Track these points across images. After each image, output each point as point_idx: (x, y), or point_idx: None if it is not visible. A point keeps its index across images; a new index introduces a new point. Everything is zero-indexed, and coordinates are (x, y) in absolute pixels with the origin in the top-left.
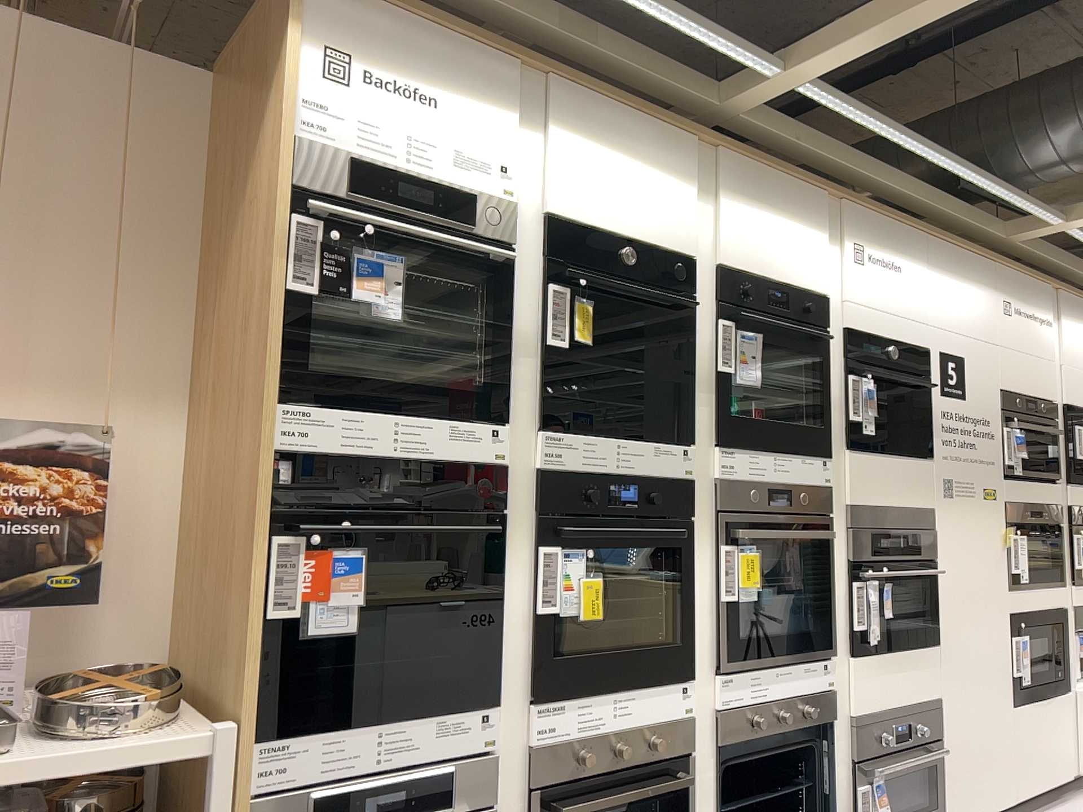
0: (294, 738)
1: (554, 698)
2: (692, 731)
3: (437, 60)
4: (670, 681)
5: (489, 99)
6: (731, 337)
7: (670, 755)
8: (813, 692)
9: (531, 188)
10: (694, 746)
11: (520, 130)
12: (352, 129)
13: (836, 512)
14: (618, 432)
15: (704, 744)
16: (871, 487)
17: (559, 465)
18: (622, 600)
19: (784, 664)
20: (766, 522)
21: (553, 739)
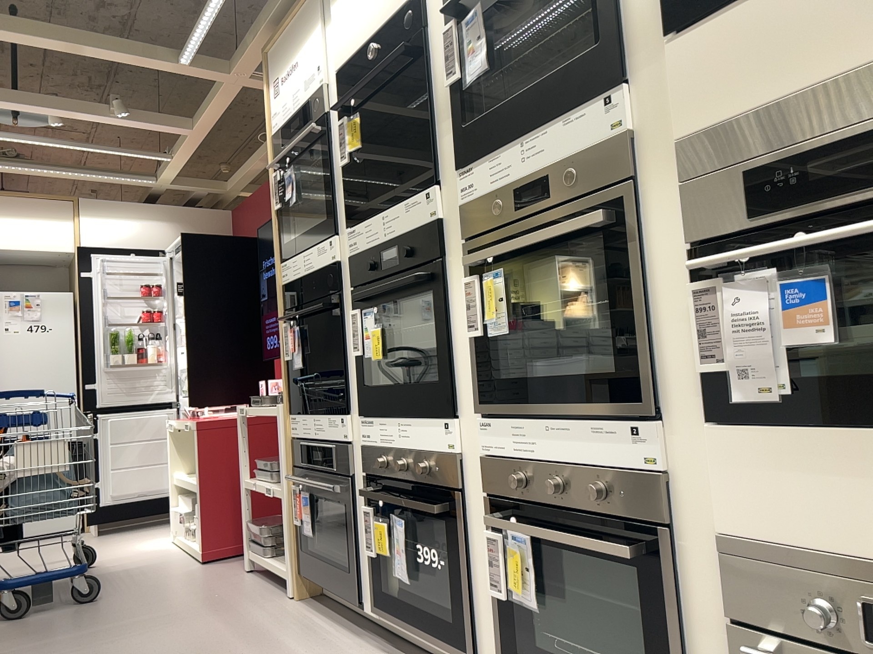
0: (297, 416)
1: (367, 416)
2: (455, 470)
3: (294, 39)
4: (434, 417)
5: (309, 33)
6: (450, 40)
7: (440, 485)
8: (617, 467)
9: (332, 64)
10: (468, 488)
11: (323, 32)
12: (280, 115)
13: (654, 168)
14: (389, 204)
15: (478, 489)
16: (739, 74)
17: (355, 249)
18: (417, 344)
19: (559, 419)
20: (518, 232)
21: (369, 445)
